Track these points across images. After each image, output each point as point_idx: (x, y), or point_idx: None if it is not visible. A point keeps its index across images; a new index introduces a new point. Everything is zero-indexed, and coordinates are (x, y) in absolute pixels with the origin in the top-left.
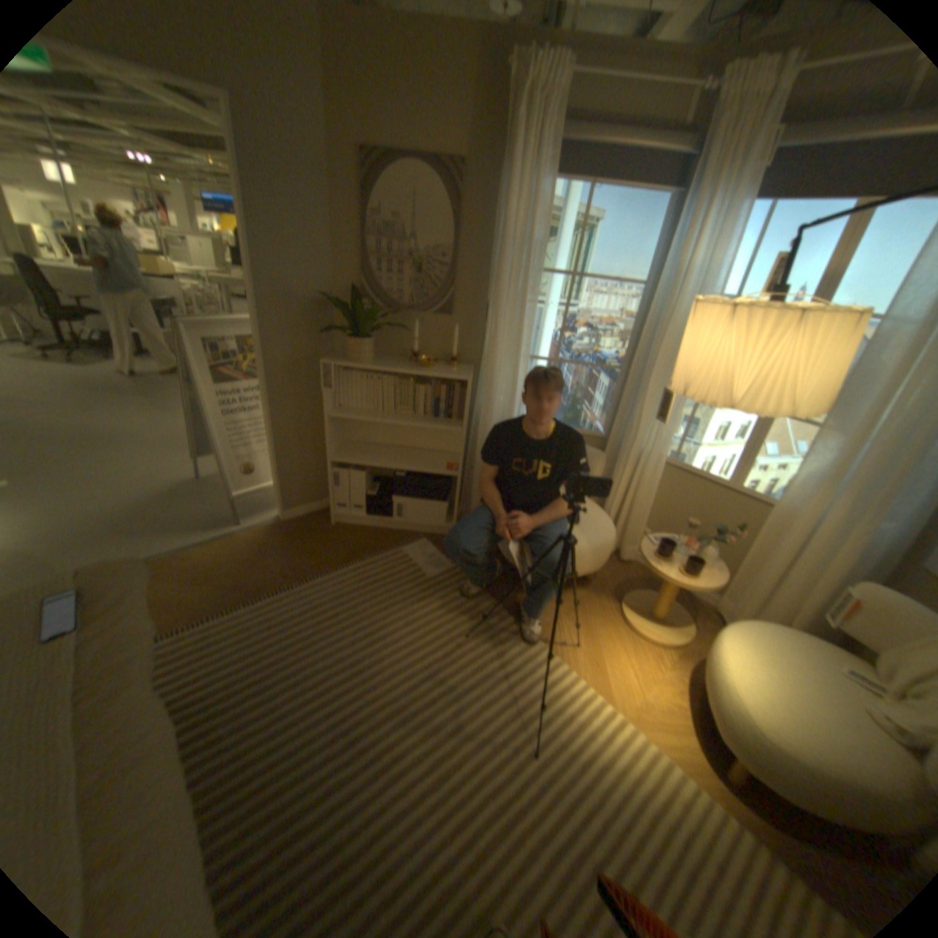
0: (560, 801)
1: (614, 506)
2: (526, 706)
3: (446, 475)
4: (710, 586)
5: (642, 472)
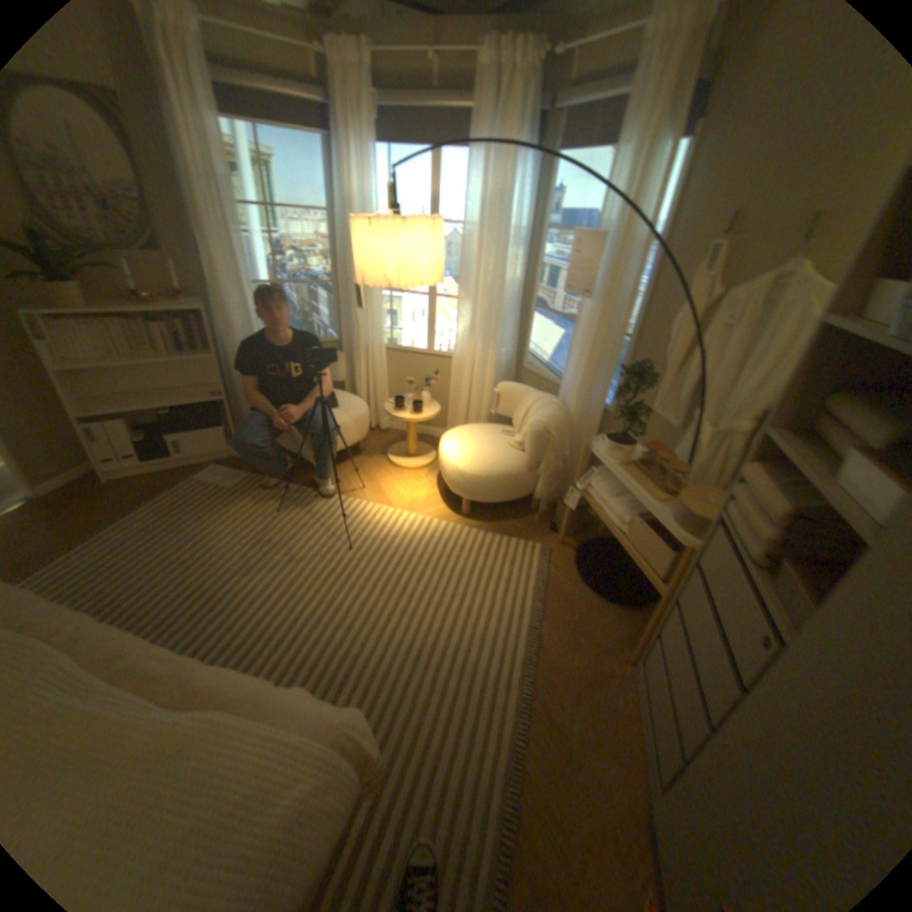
0: (371, 561)
1: (362, 392)
2: (336, 530)
3: (210, 404)
4: (428, 416)
5: (372, 360)
